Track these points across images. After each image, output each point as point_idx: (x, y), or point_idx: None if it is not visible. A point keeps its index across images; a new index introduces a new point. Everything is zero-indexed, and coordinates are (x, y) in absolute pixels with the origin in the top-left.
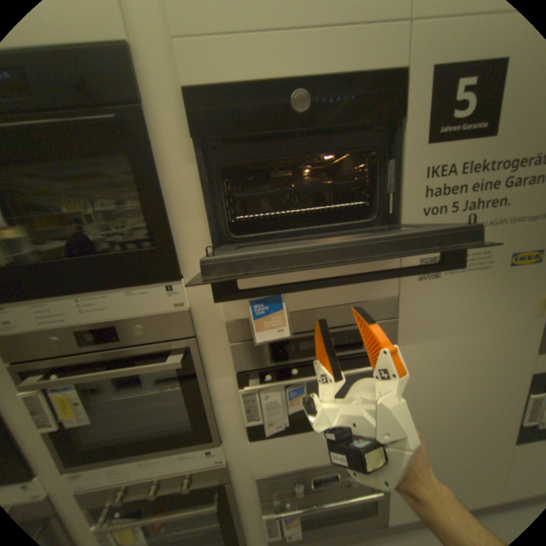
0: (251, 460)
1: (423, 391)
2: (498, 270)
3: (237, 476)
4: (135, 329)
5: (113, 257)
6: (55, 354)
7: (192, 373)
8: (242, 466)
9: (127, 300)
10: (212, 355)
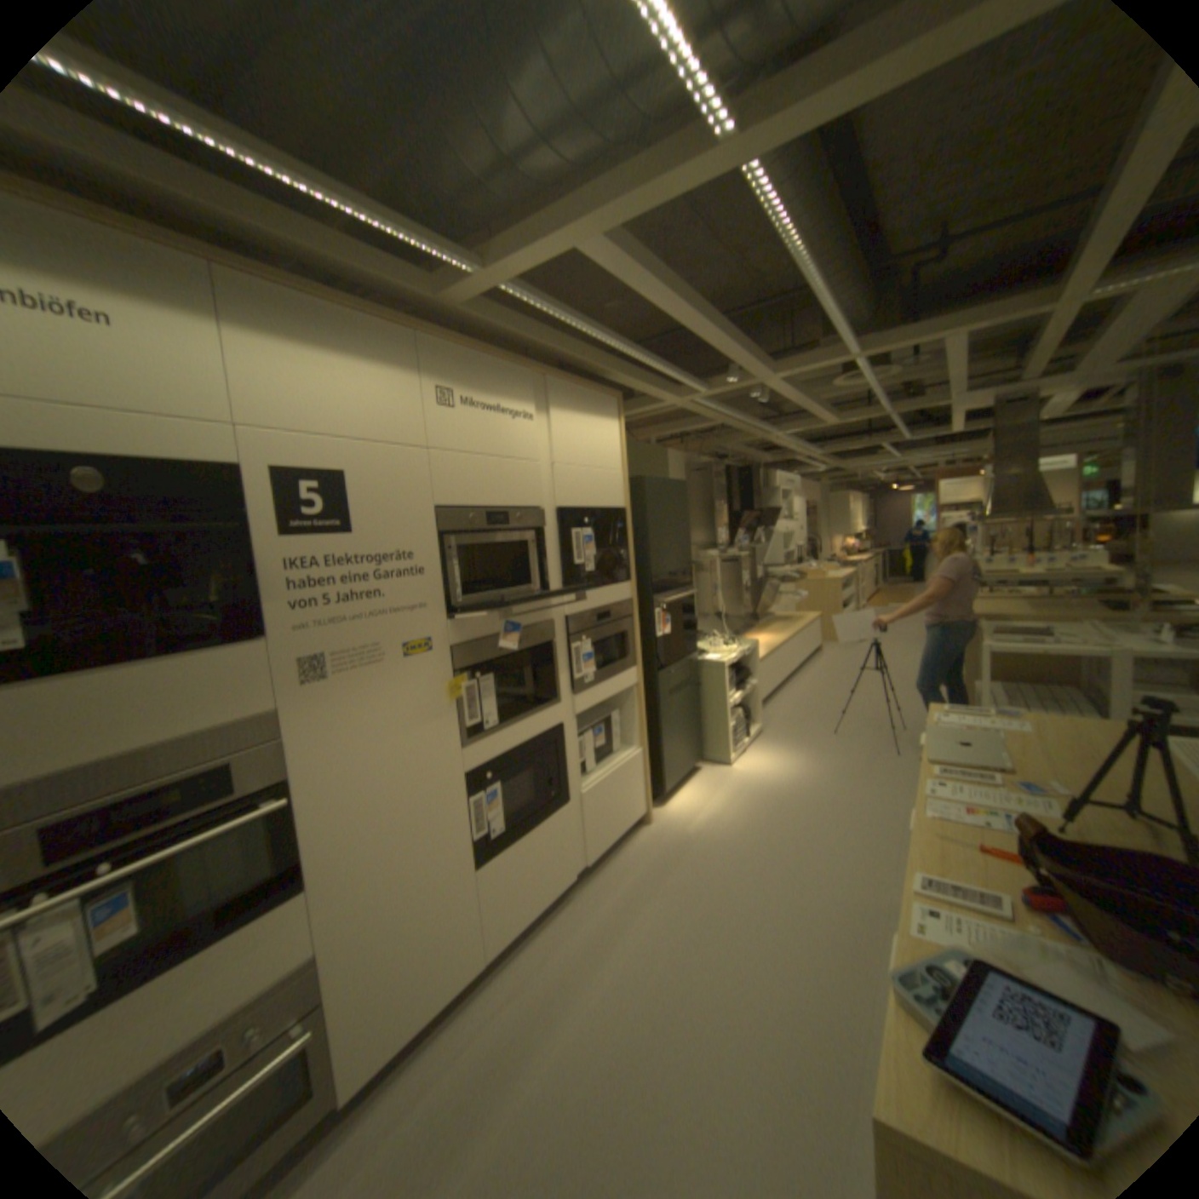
0: None
1: (341, 835)
2: (392, 663)
3: None
4: None
5: None
6: None
7: None
8: None
9: None
10: None
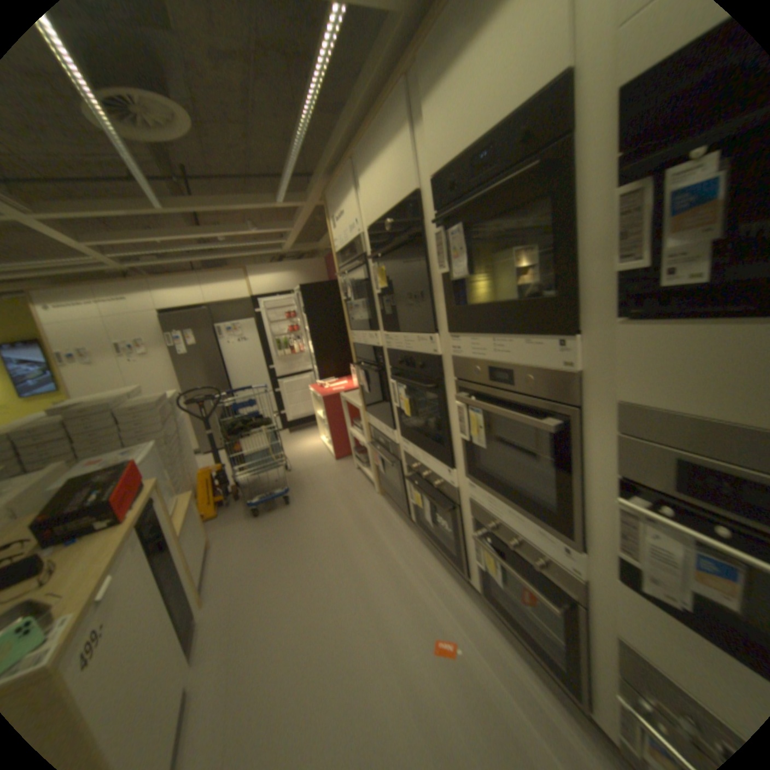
0: (618, 606)
1: None
2: None
3: (599, 612)
4: (527, 378)
5: (522, 302)
6: (476, 380)
7: (568, 448)
8: (607, 606)
9: (525, 347)
10: (596, 439)
